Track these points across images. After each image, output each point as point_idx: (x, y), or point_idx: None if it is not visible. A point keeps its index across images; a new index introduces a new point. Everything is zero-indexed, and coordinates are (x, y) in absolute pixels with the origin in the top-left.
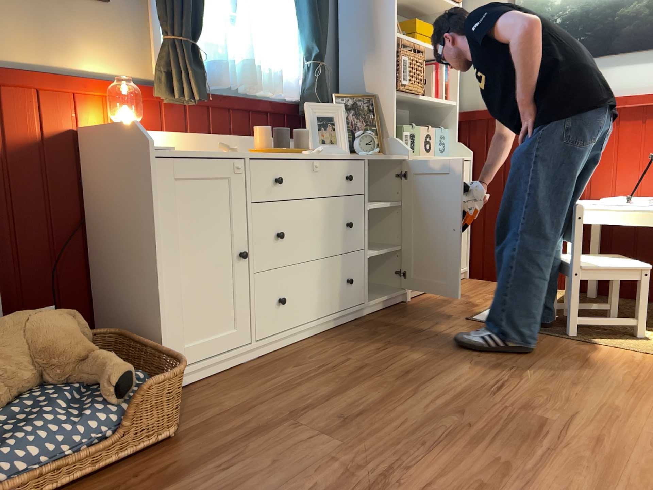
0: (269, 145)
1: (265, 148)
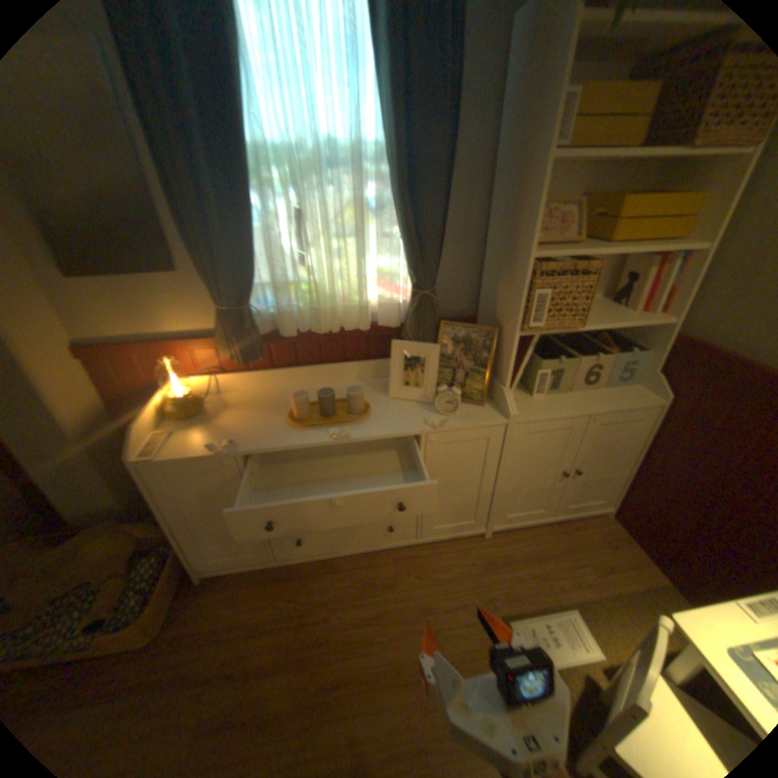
0: (303, 414)
1: (294, 420)
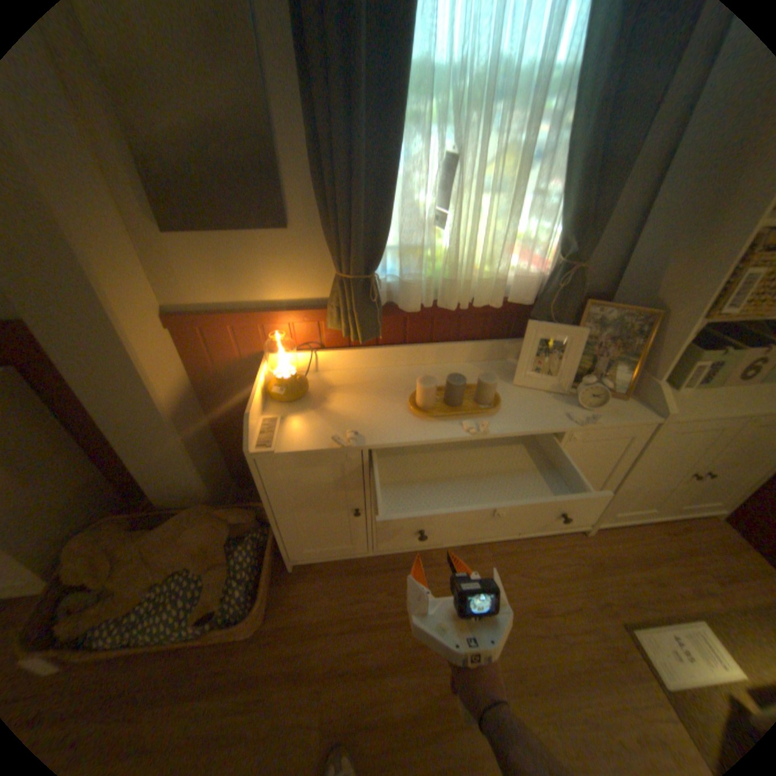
0: (430, 402)
1: (421, 409)
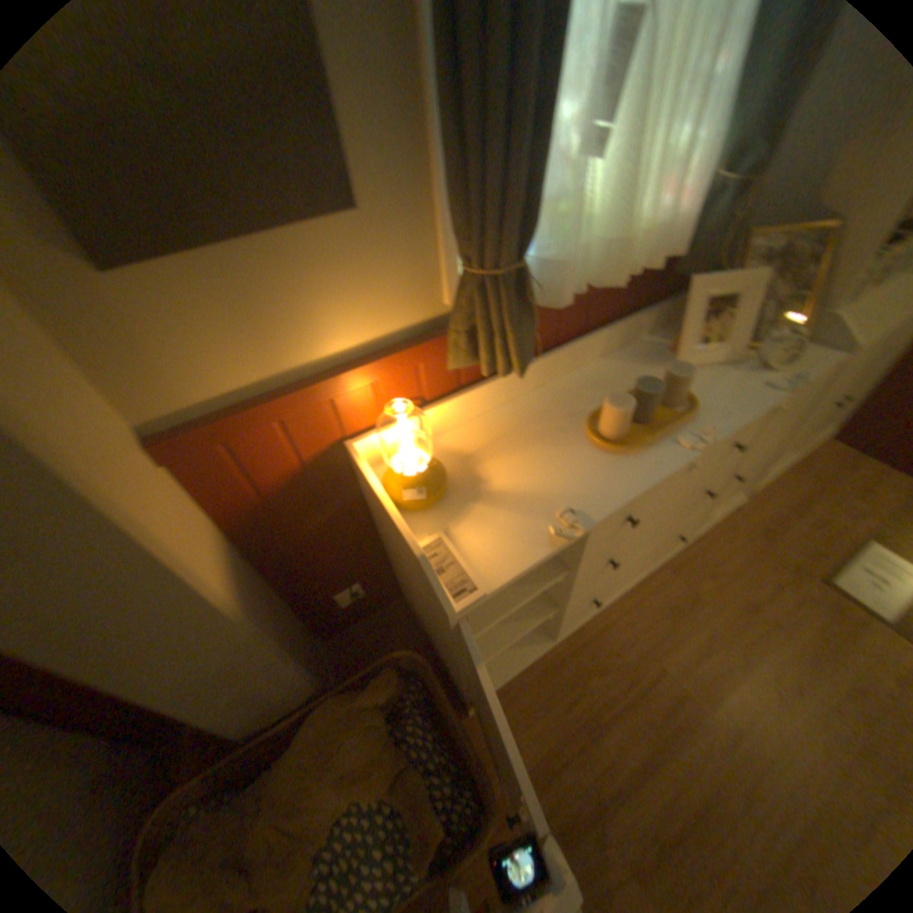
0: (624, 427)
1: (618, 440)
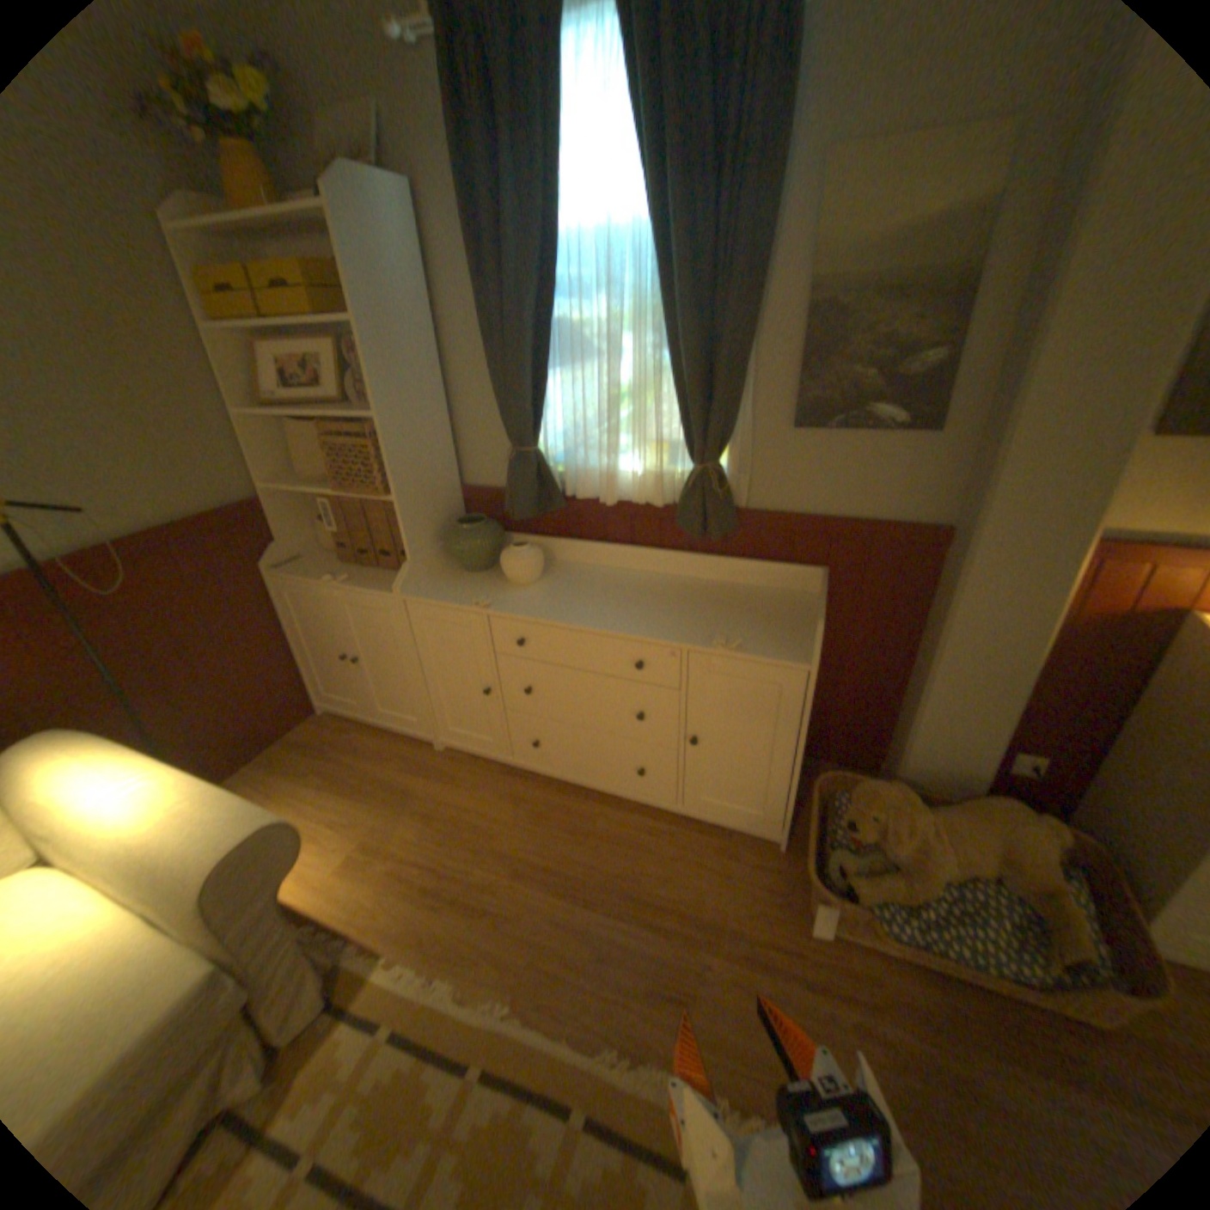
0: None
1: None
